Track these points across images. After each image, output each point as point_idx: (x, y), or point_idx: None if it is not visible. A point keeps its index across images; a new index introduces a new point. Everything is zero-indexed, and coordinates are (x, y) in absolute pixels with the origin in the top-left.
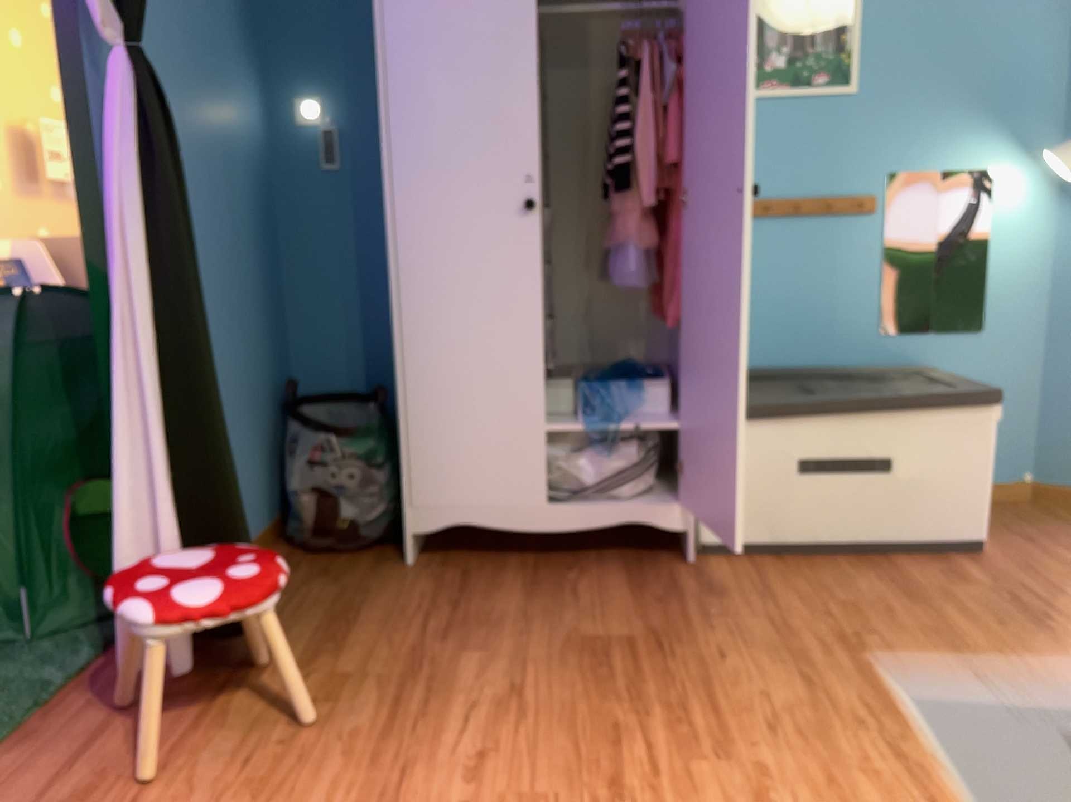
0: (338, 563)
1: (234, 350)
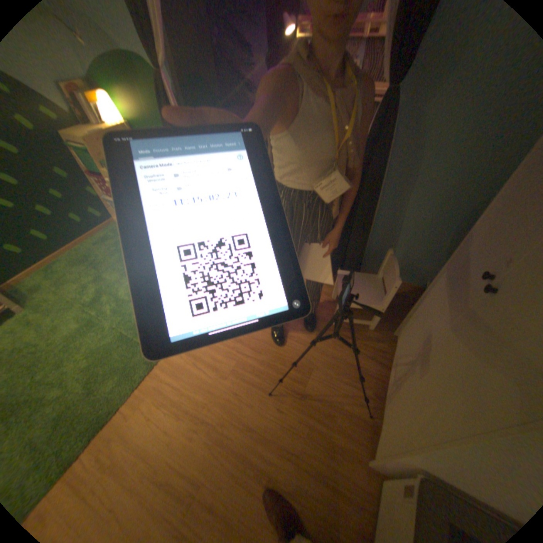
0: (401, 314)
1: (453, 230)
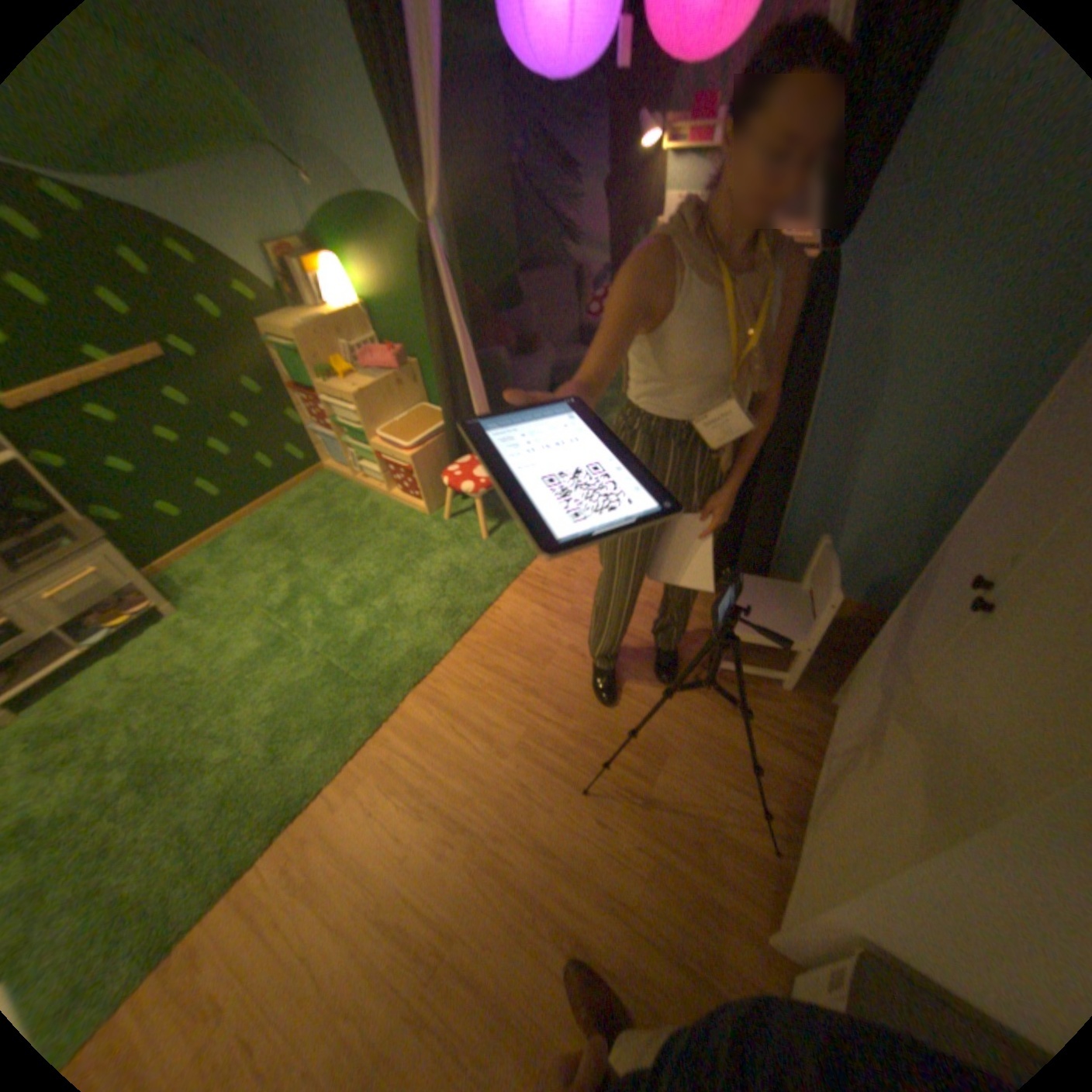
0: (850, 665)
1: (954, 503)
